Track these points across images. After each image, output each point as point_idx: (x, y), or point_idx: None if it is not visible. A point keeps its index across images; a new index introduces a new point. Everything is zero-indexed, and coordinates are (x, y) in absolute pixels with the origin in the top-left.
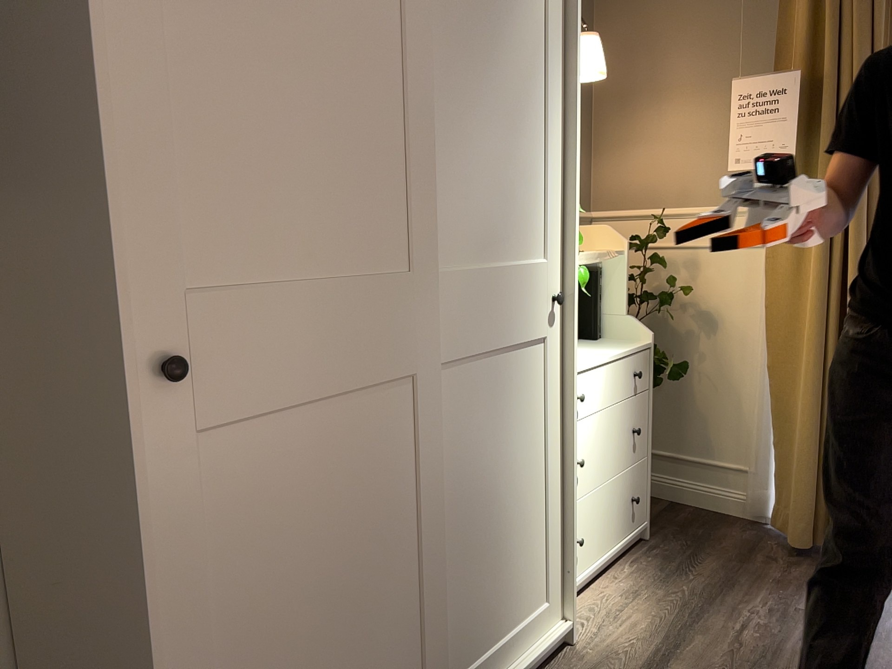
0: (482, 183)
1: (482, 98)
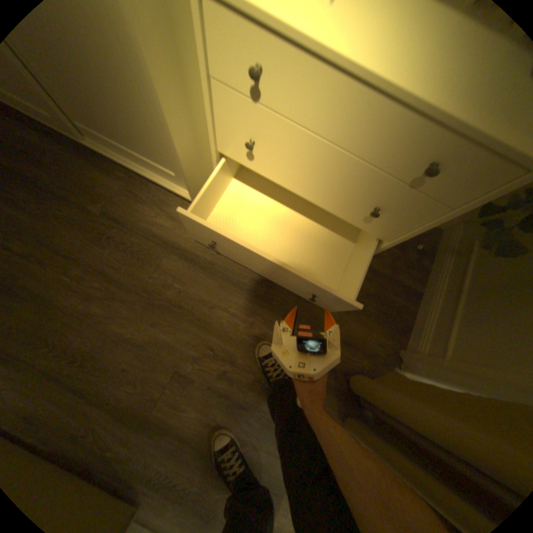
0: None
1: None
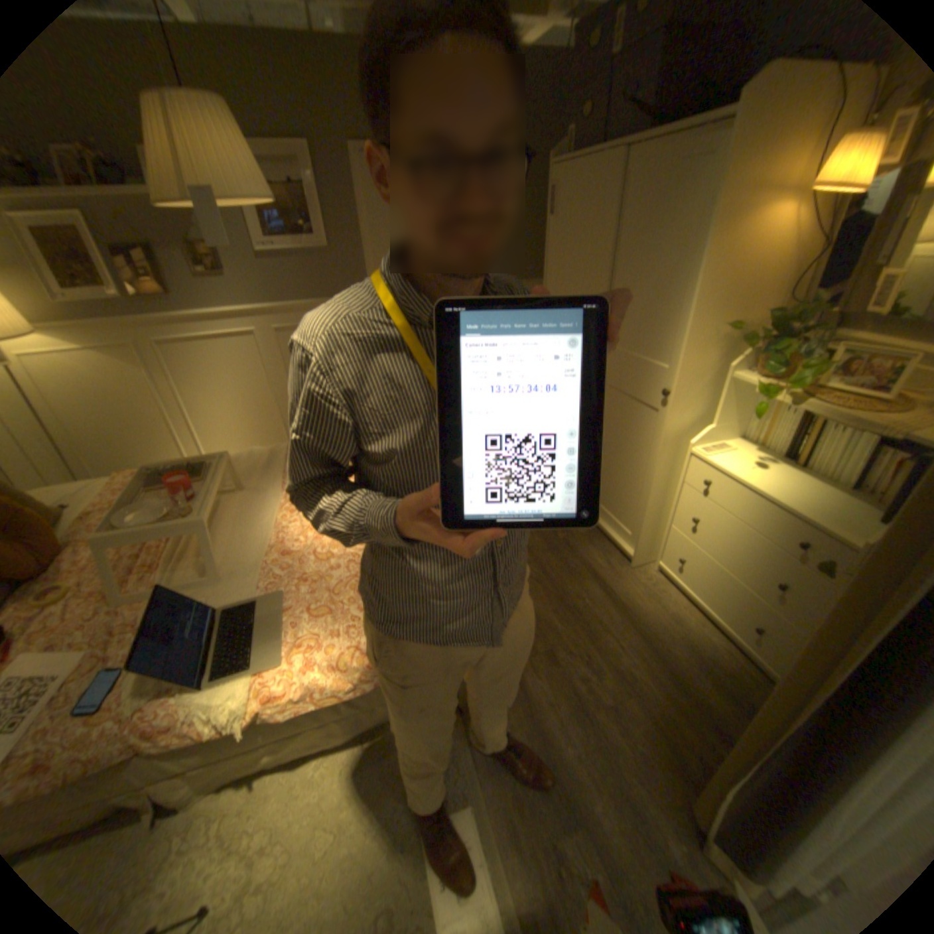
0: (636, 306)
1: (645, 257)
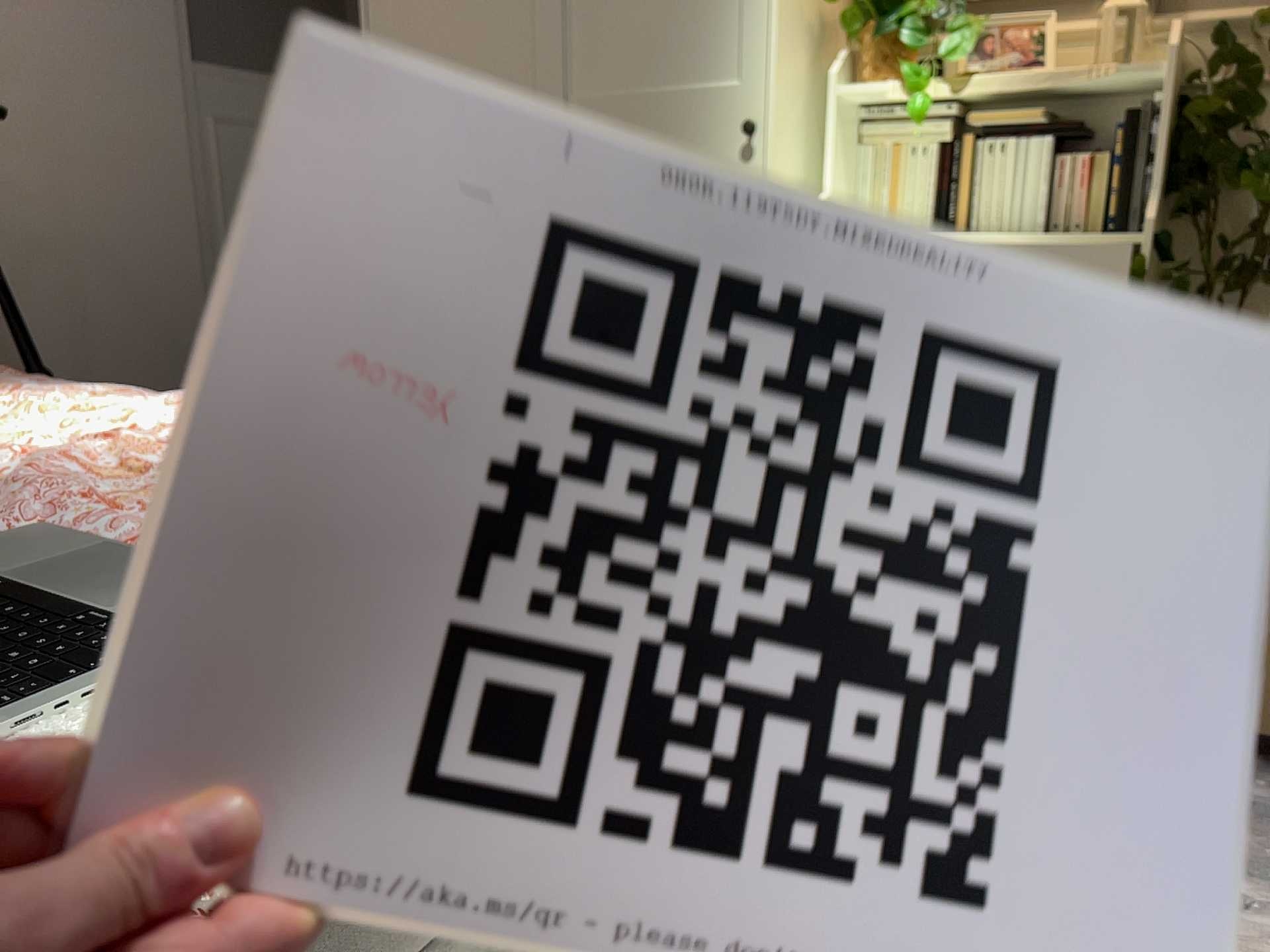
0: None
1: None
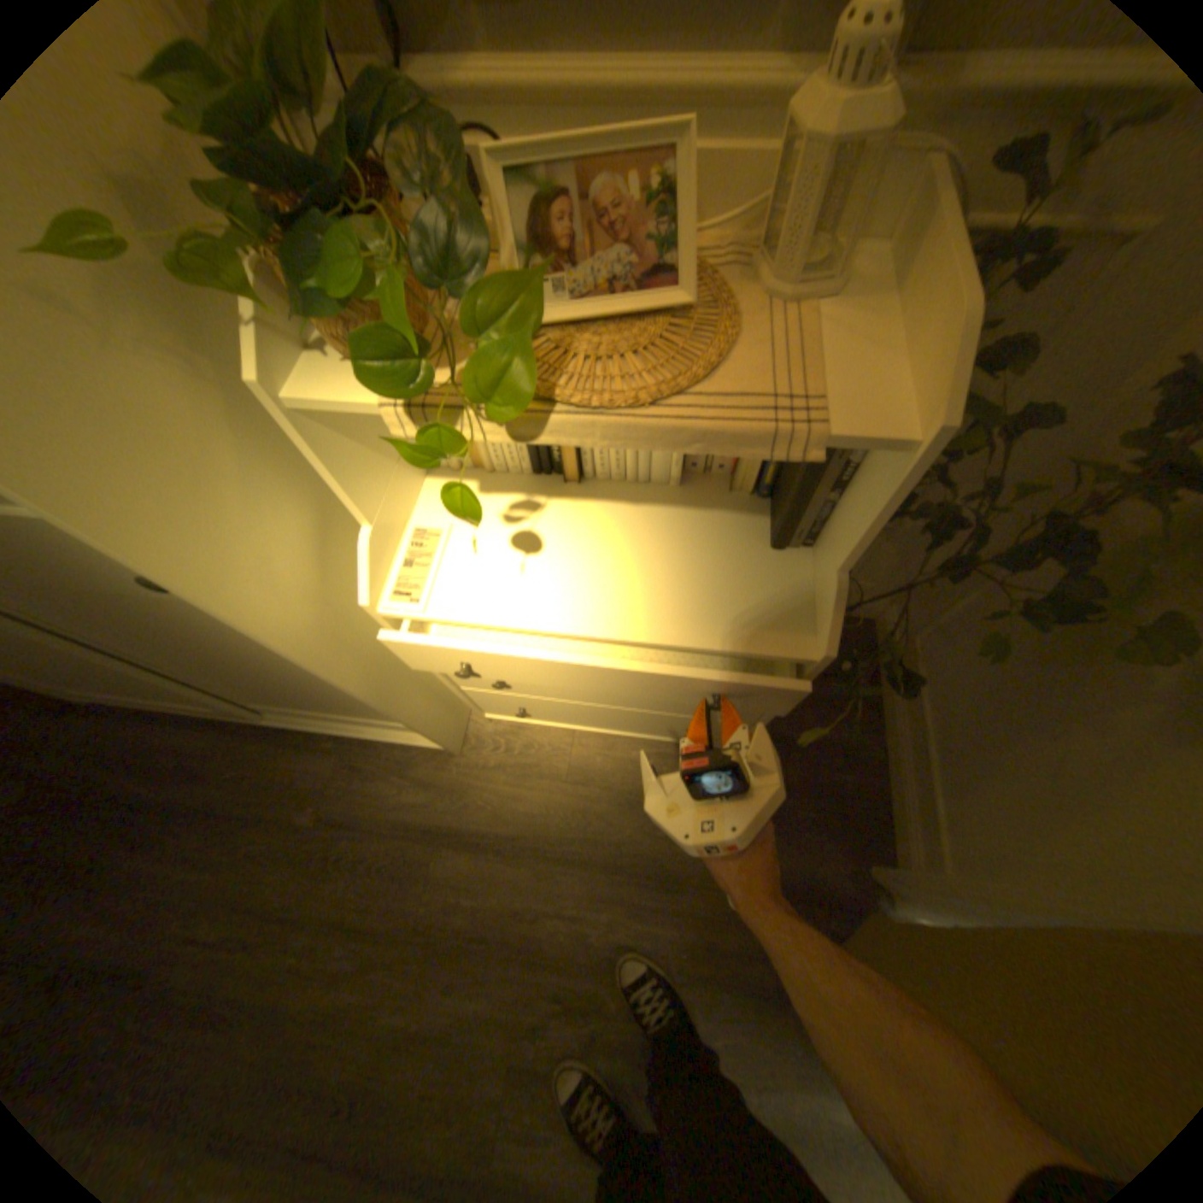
0: None
1: None
